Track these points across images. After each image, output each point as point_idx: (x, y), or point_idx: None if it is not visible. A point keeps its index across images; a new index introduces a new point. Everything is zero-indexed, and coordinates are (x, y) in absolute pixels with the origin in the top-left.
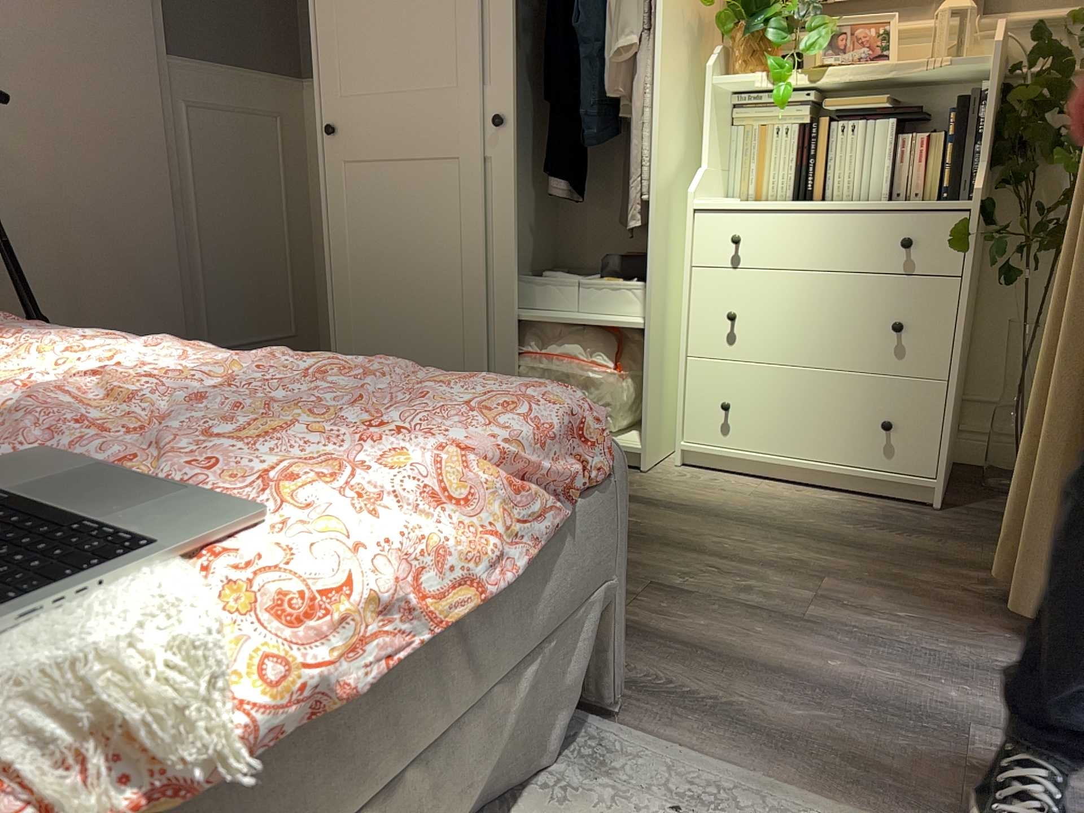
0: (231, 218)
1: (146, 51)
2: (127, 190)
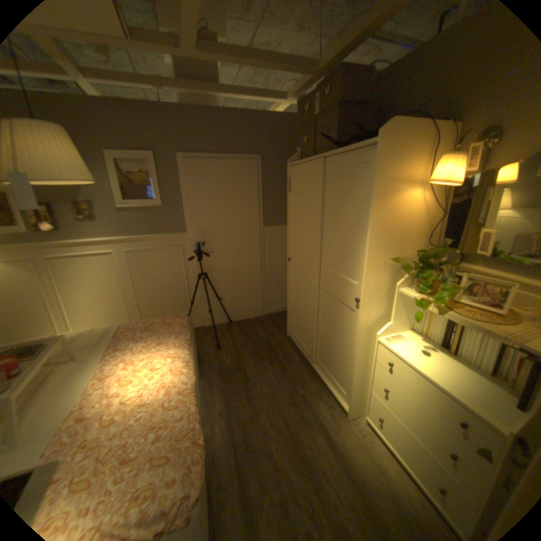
0: (278, 266)
1: (255, 227)
2: (247, 263)
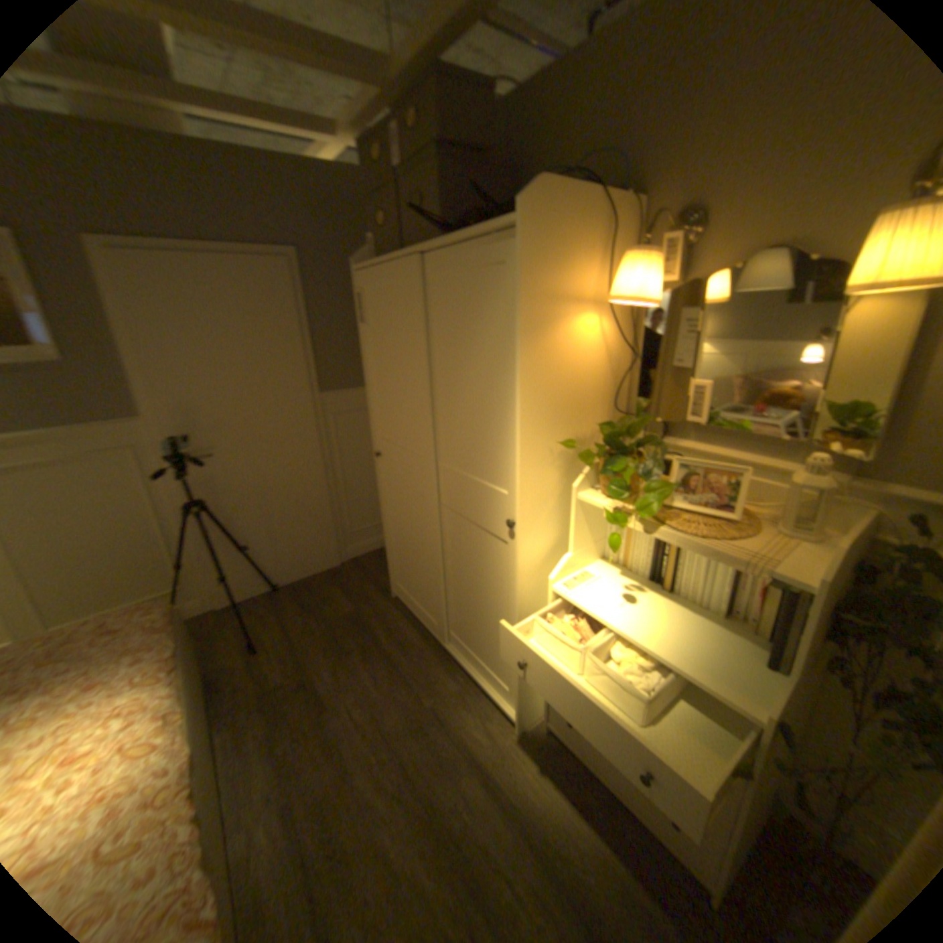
0: (359, 465)
1: (300, 395)
2: (293, 469)
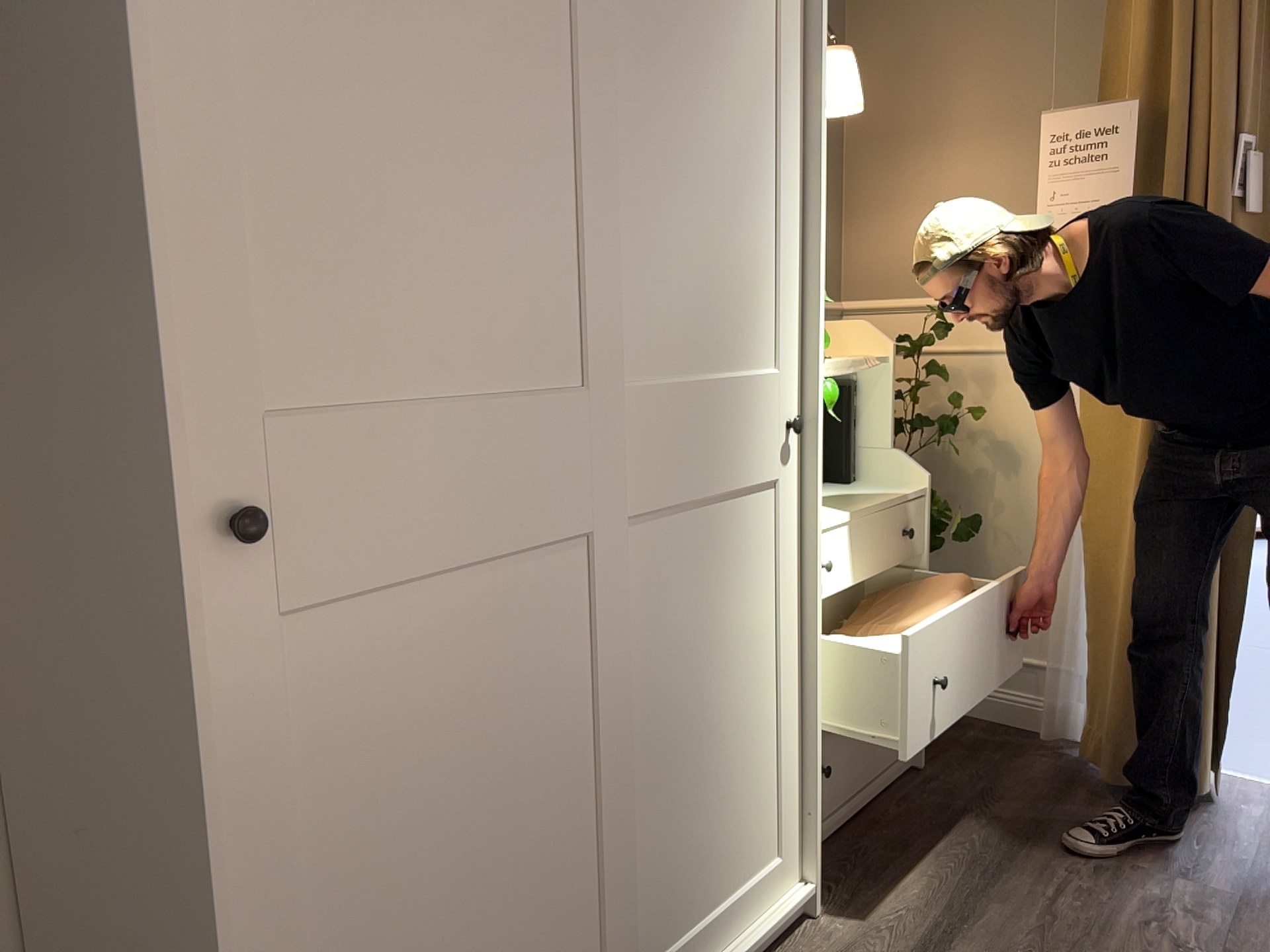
0: None
1: None
2: None
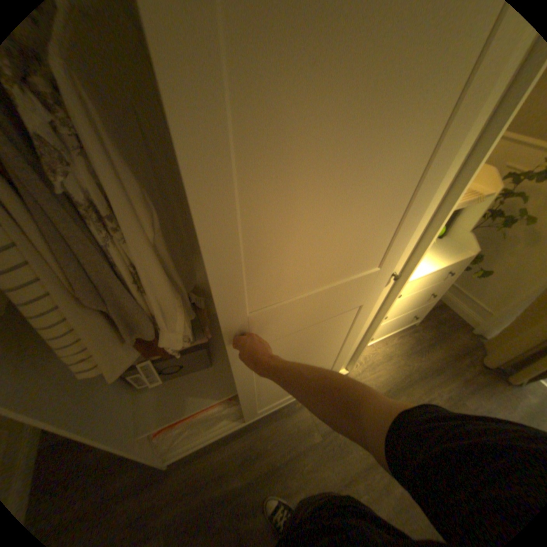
0: None
1: None
2: None
